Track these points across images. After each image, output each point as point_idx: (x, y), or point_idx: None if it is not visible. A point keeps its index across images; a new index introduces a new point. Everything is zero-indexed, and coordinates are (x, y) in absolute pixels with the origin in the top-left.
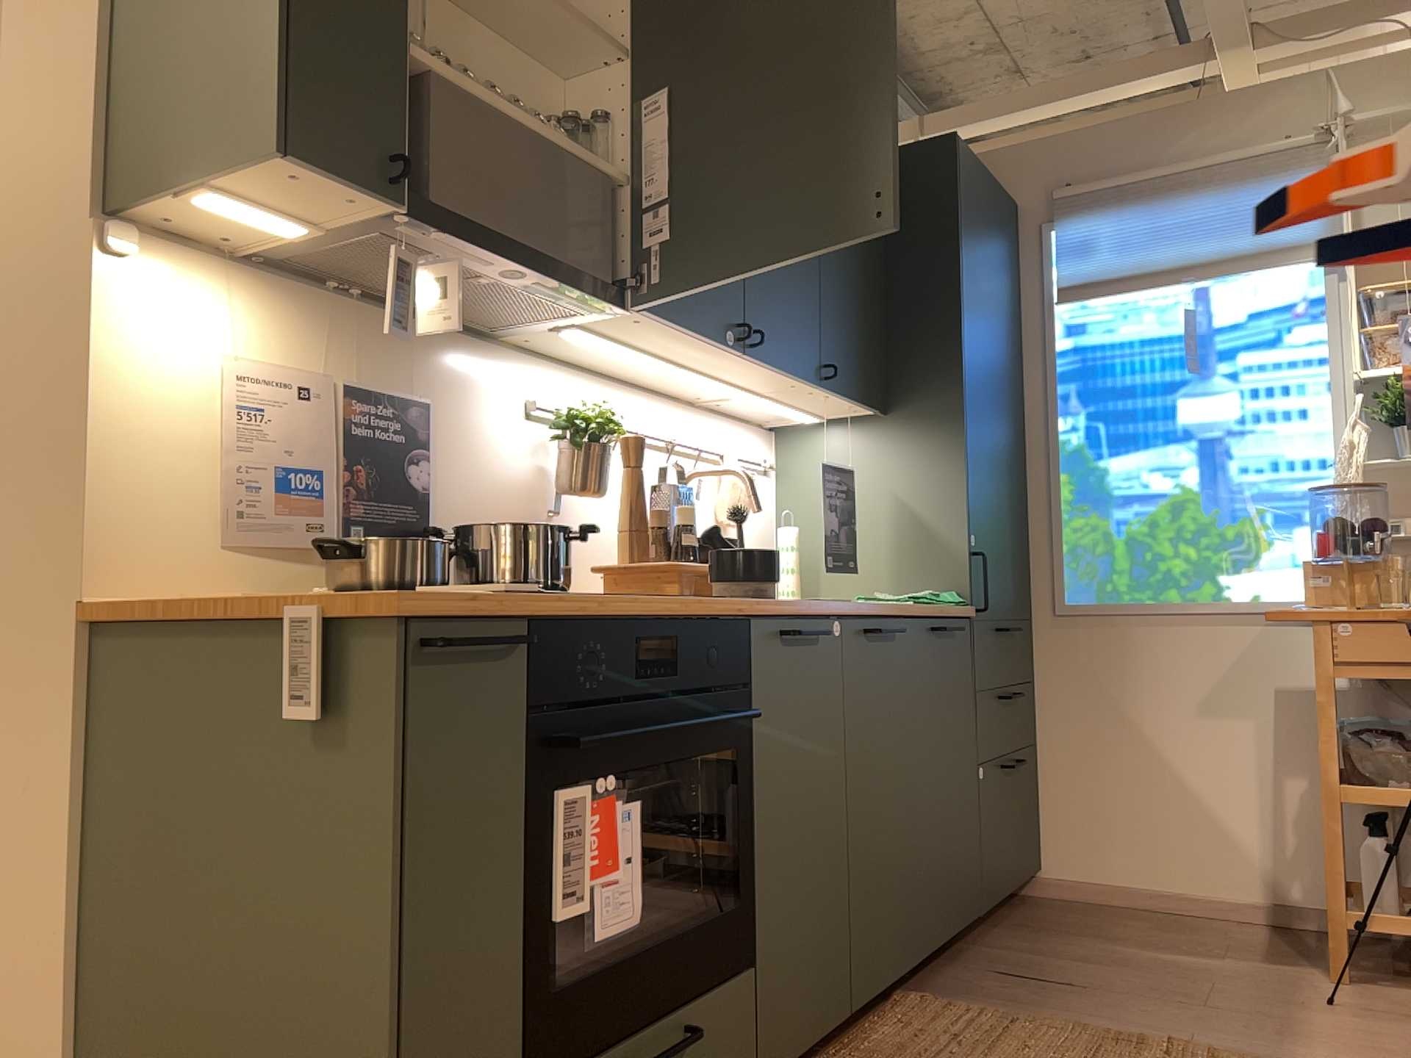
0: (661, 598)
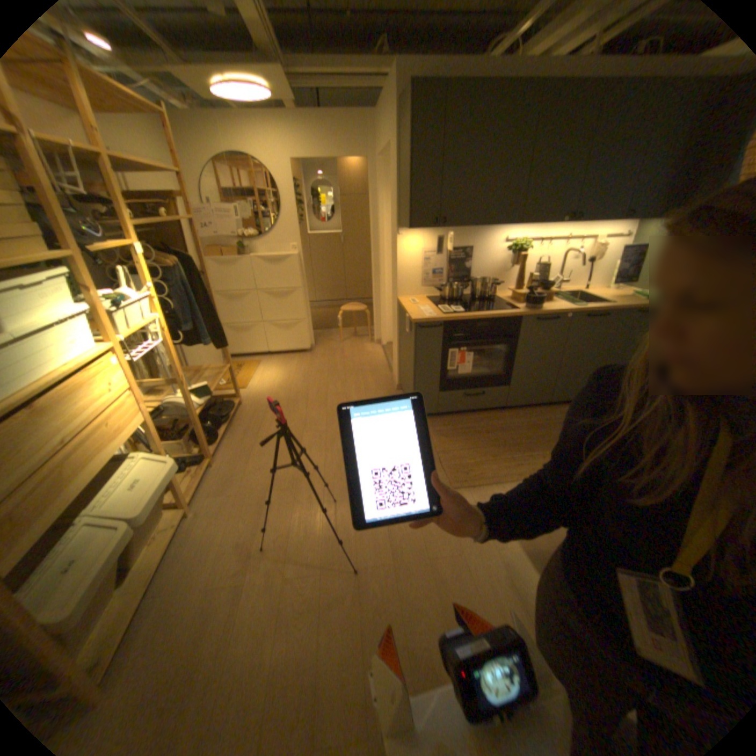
0: (489, 312)
